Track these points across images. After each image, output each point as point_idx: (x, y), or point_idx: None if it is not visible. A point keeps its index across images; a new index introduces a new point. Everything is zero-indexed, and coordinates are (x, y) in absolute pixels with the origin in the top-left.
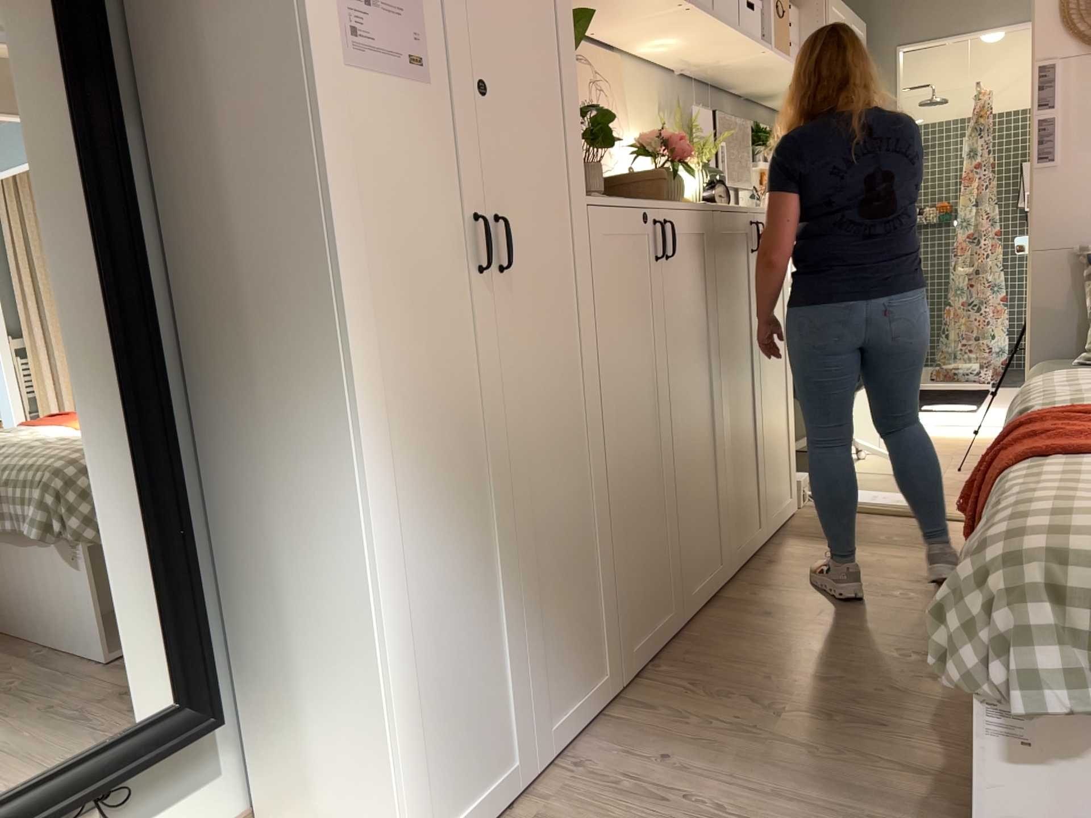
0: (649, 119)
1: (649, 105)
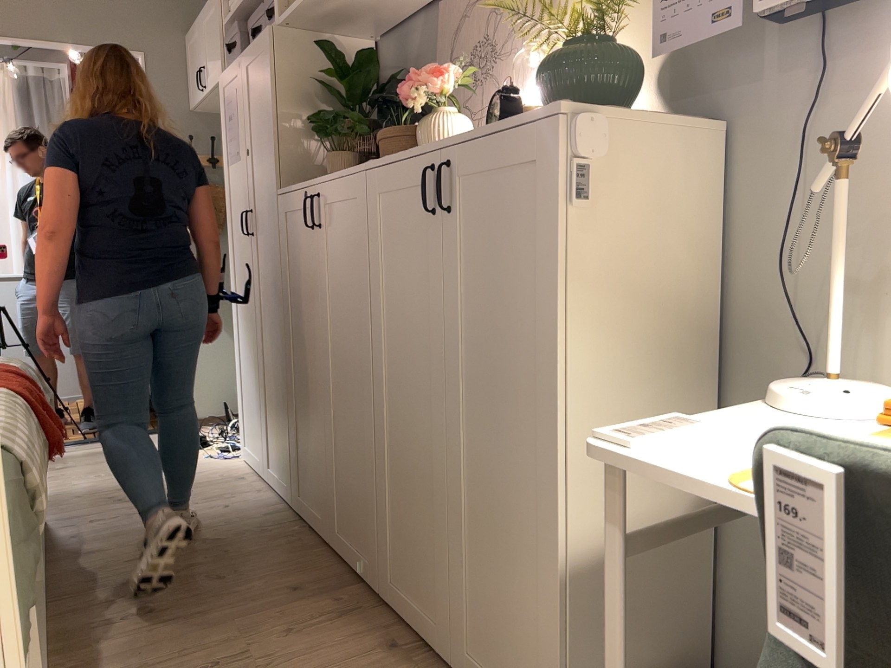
0: None
1: None
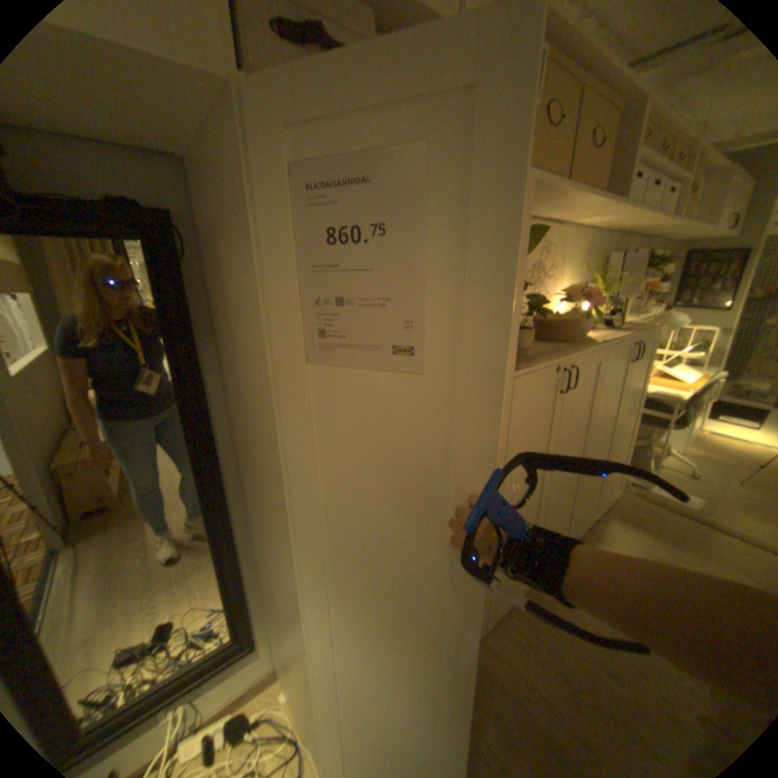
0: (579, 262)
1: (580, 254)
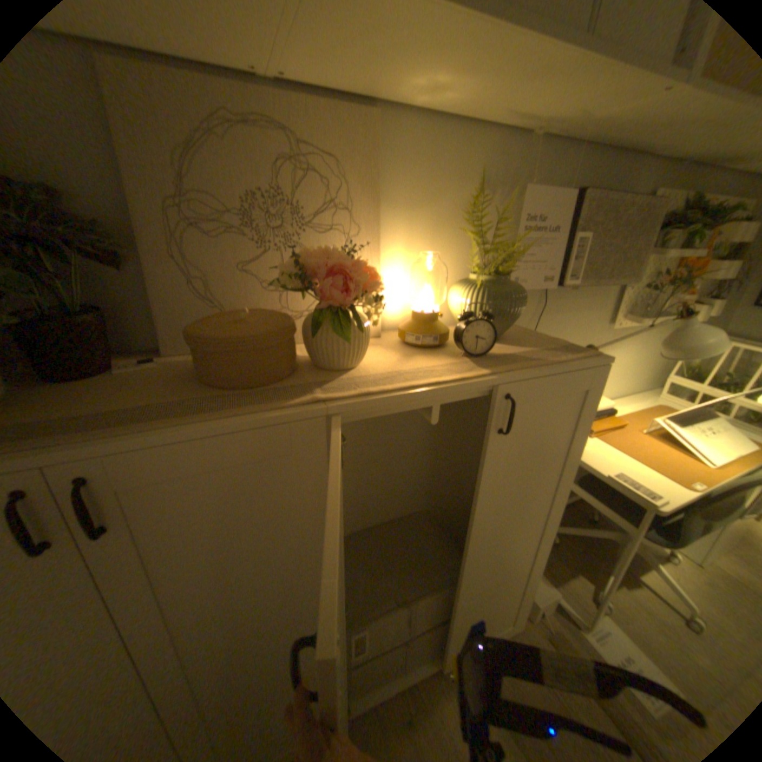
0: (453, 201)
1: (455, 182)
